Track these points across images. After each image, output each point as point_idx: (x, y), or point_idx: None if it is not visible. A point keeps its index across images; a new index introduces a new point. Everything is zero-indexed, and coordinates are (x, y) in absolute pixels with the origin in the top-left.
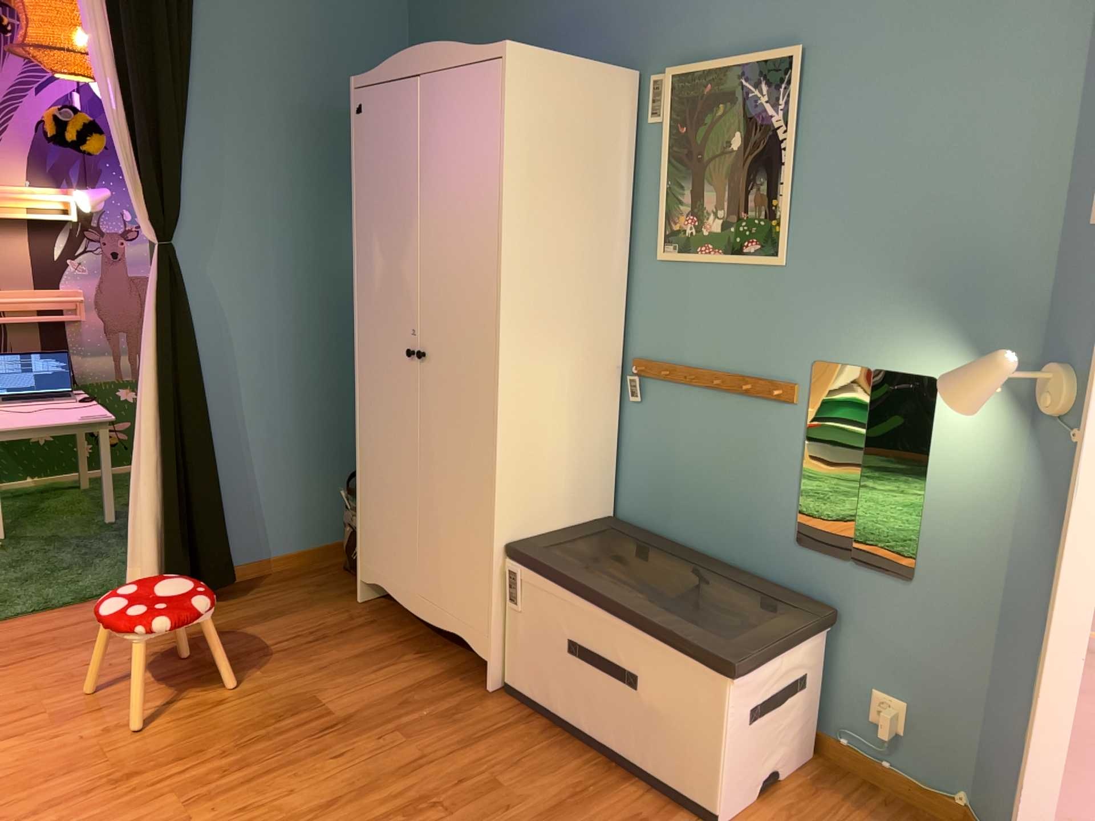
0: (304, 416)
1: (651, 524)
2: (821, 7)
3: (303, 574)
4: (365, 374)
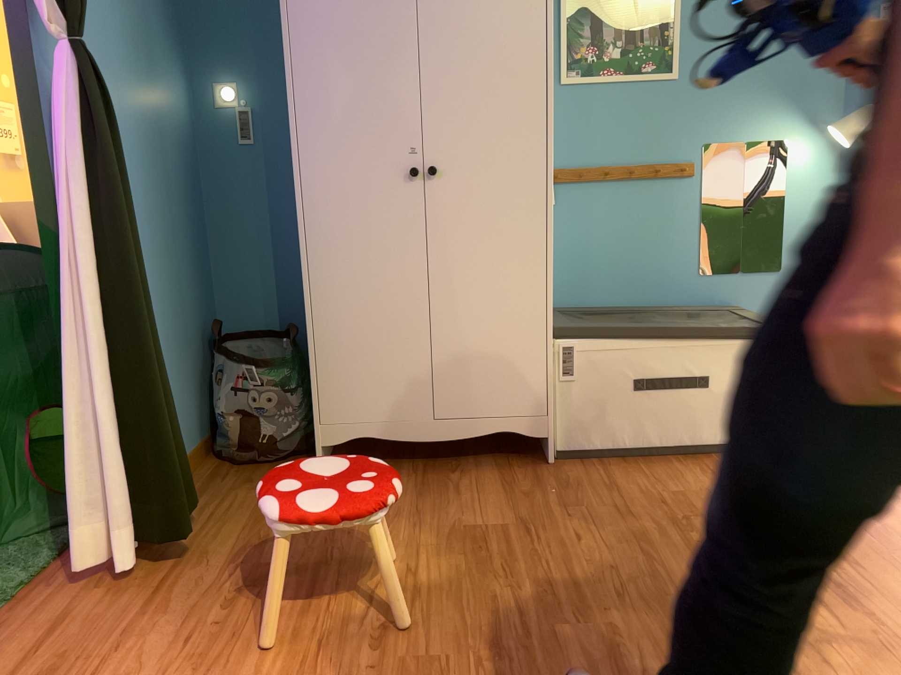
0: (163, 298)
1: (570, 302)
2: None
3: (210, 481)
4: (319, 214)
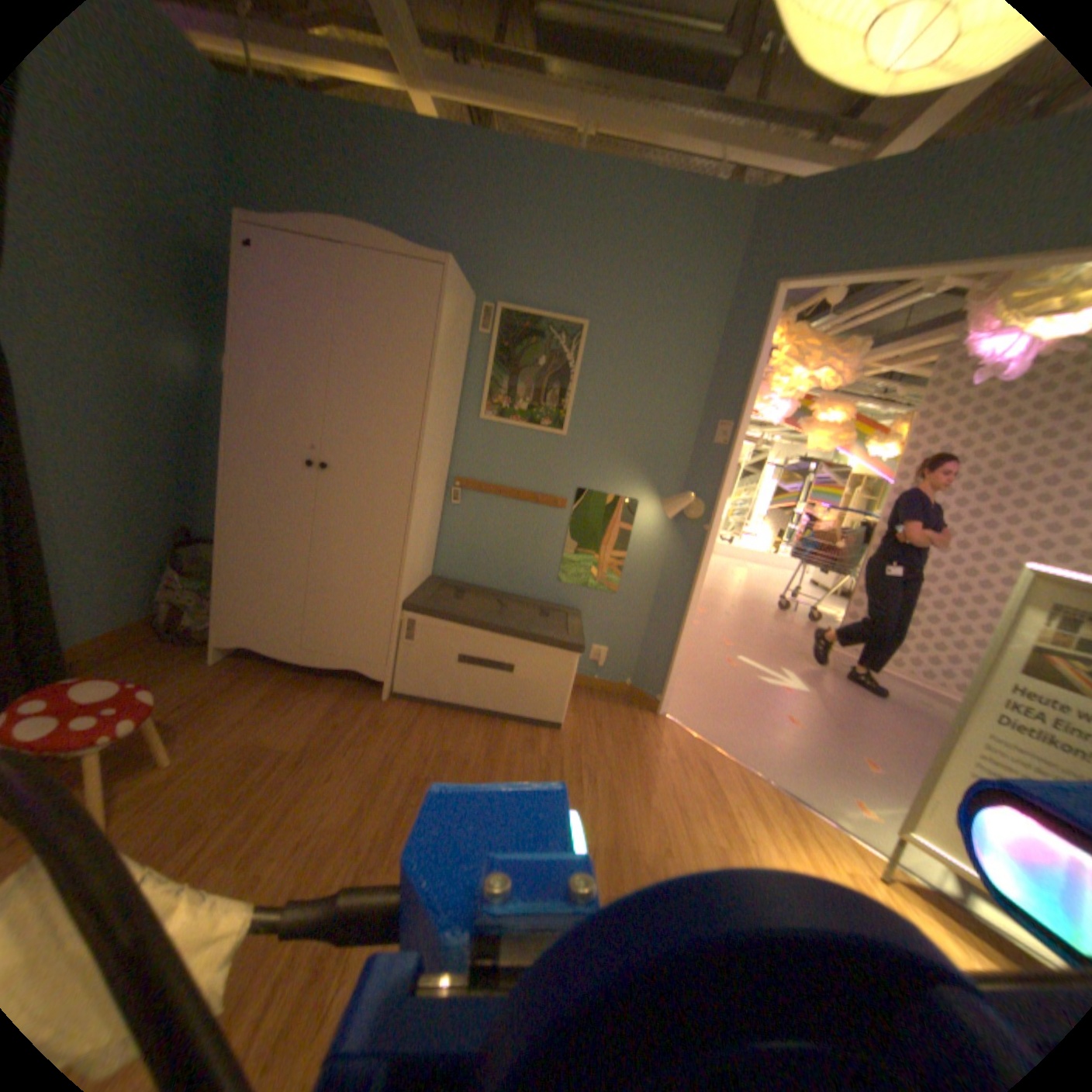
0: (113, 510)
1: (459, 577)
2: (598, 303)
3: (122, 654)
4: (237, 478)
